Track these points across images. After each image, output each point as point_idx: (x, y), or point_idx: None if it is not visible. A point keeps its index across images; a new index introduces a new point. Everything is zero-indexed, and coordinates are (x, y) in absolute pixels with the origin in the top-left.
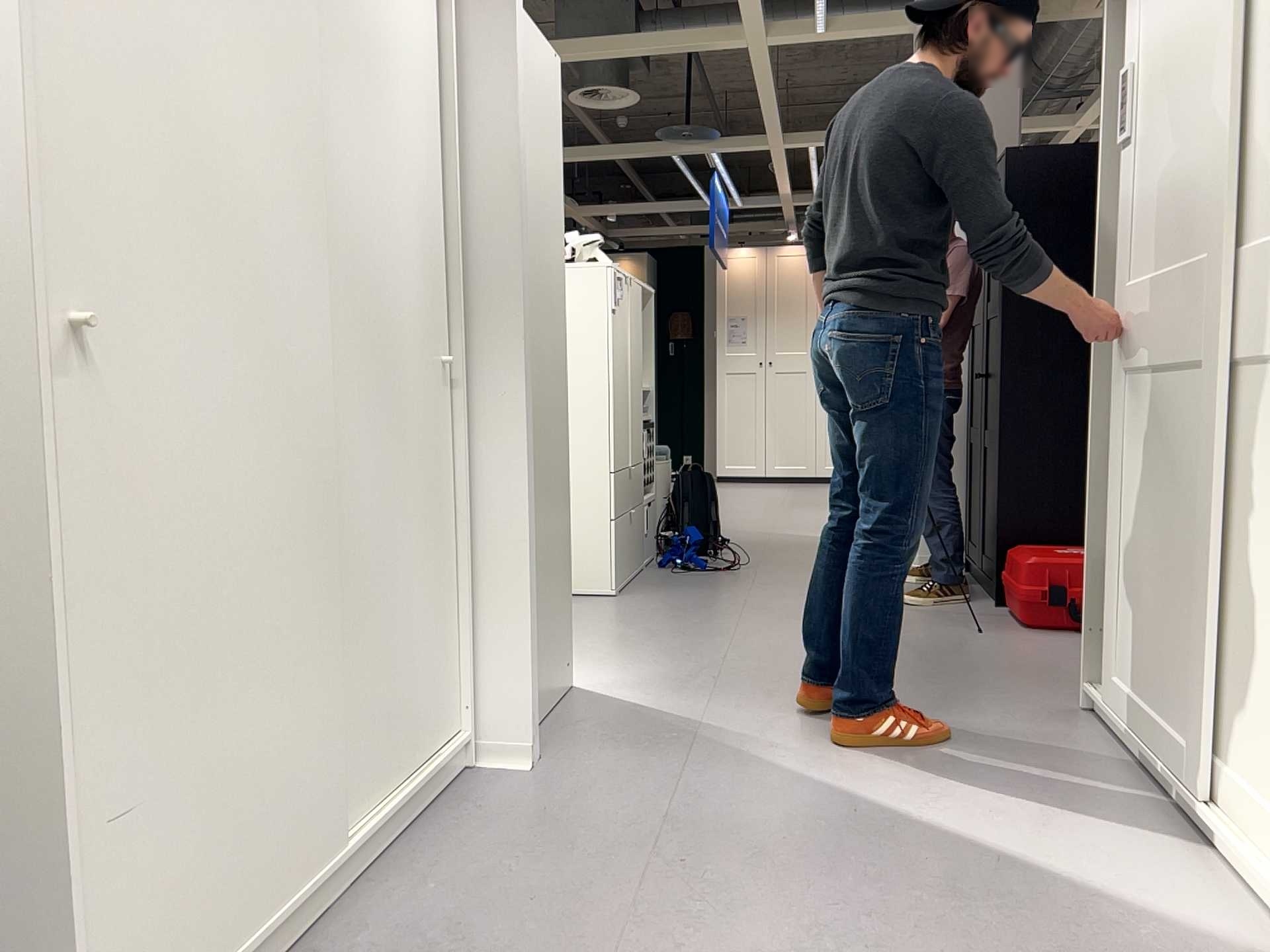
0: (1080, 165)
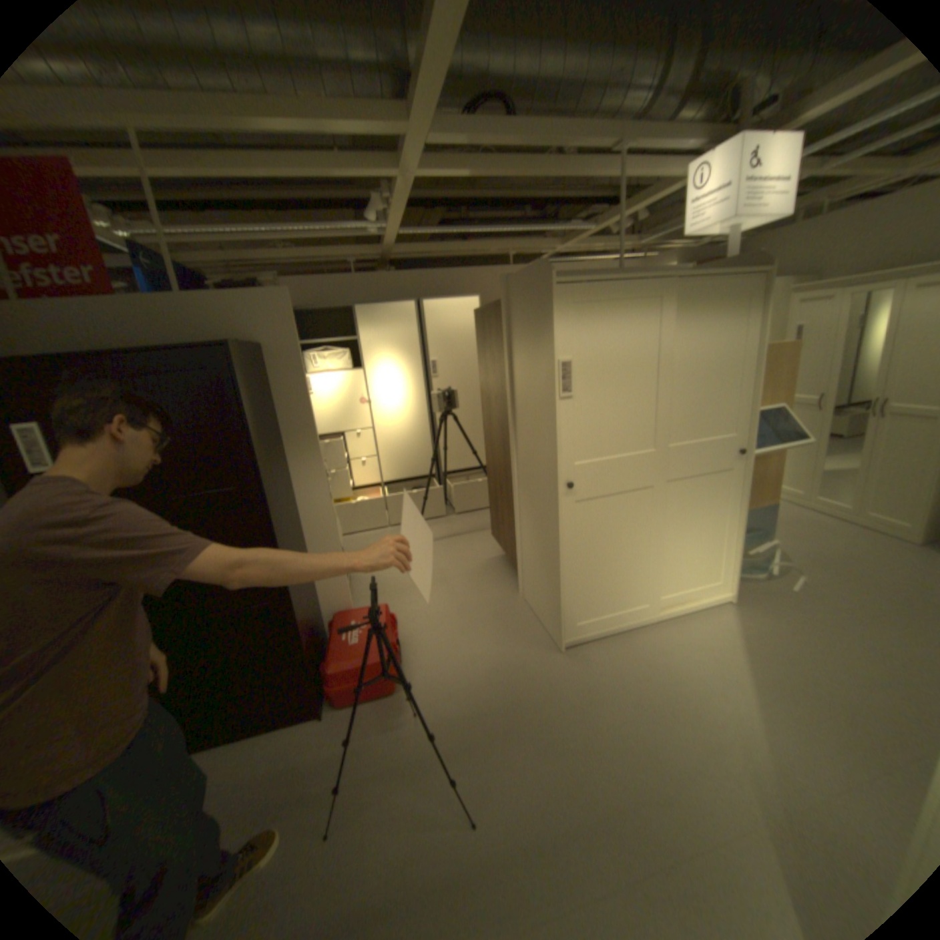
0: (252, 350)
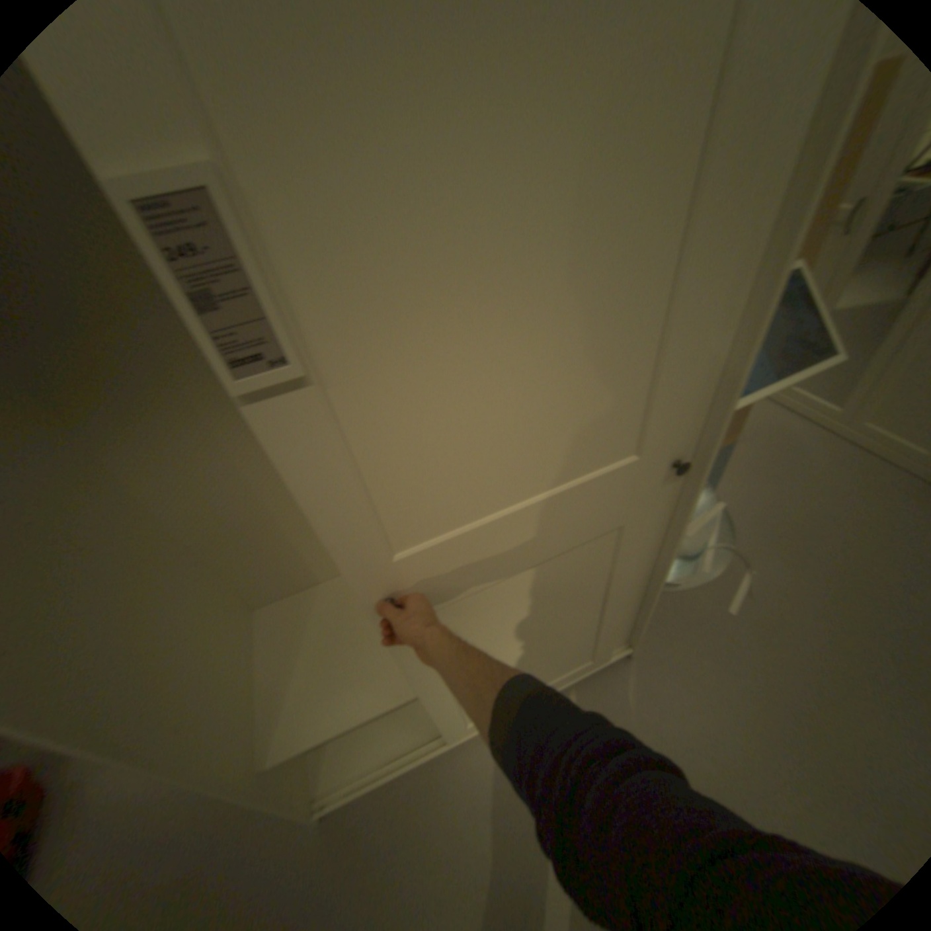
0: None
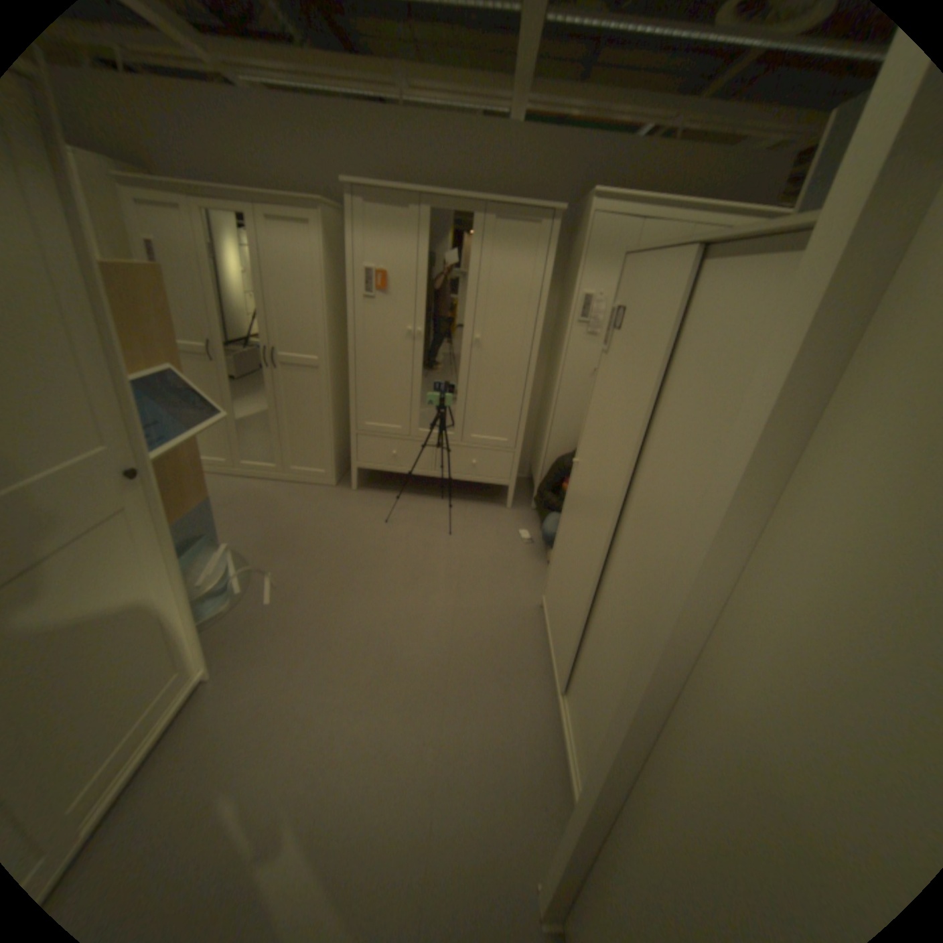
0: None
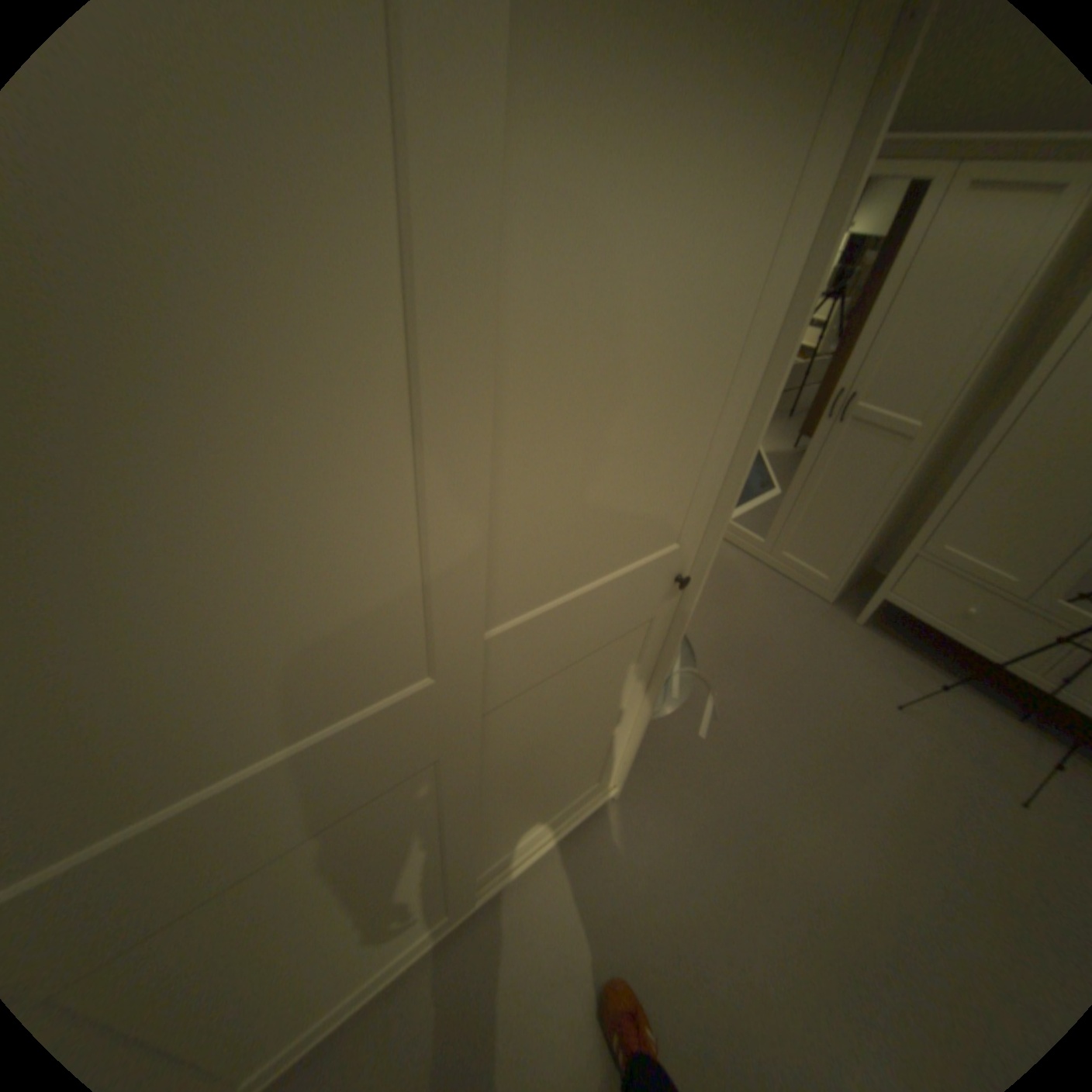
0: None
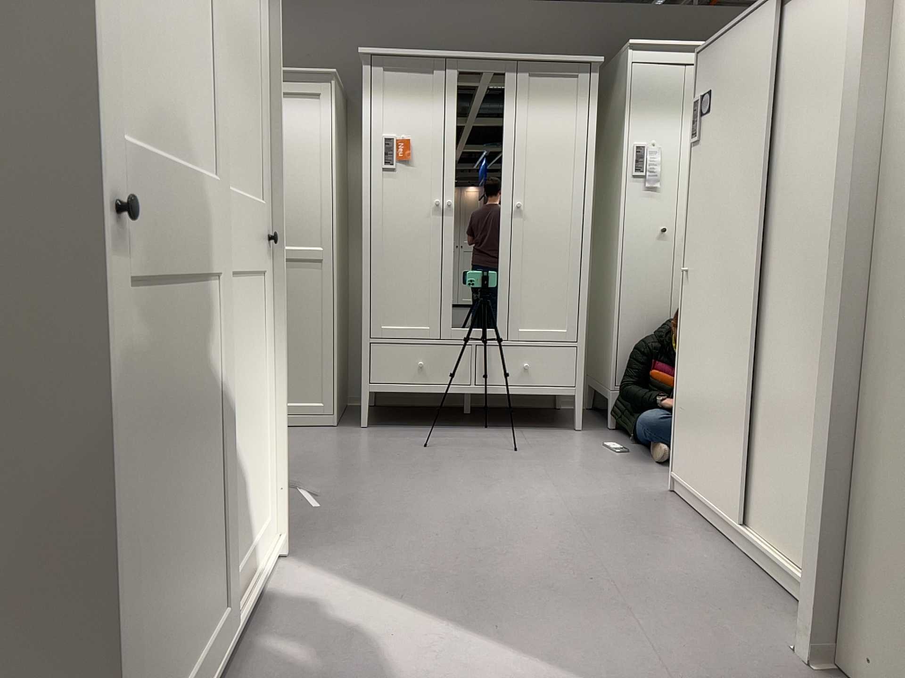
0: None
